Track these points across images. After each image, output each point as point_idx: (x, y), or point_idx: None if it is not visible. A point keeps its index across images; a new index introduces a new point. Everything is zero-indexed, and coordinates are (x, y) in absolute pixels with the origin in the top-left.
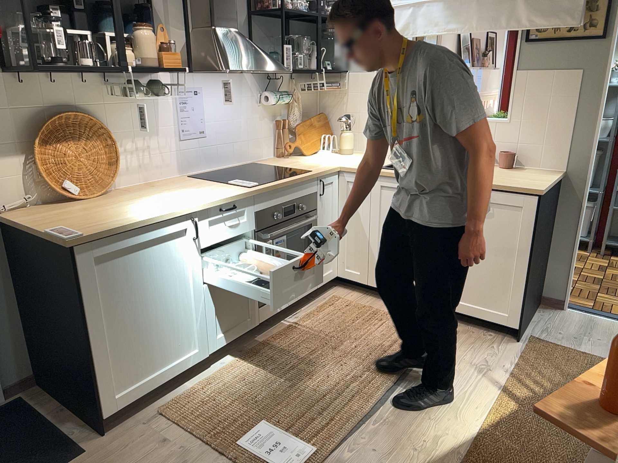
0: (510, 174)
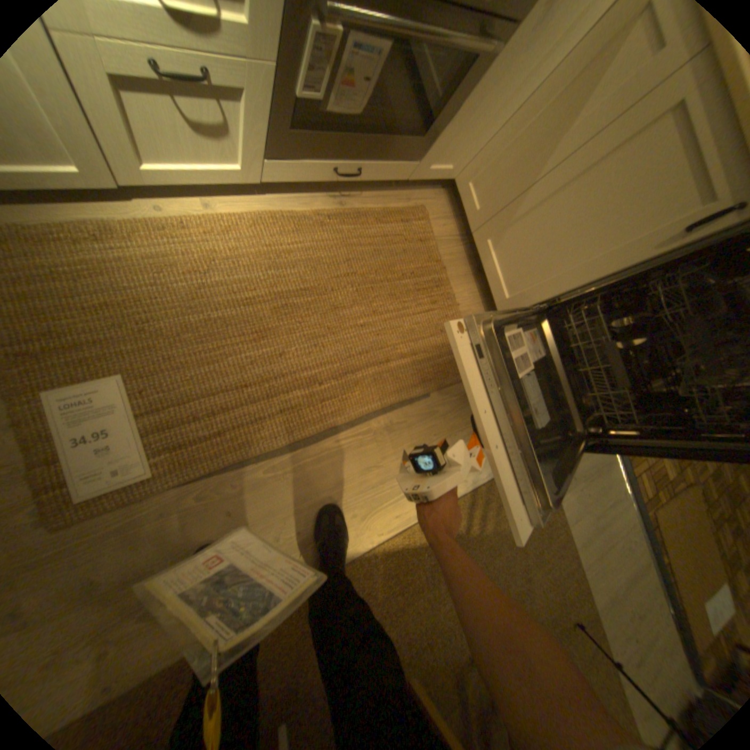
0: None
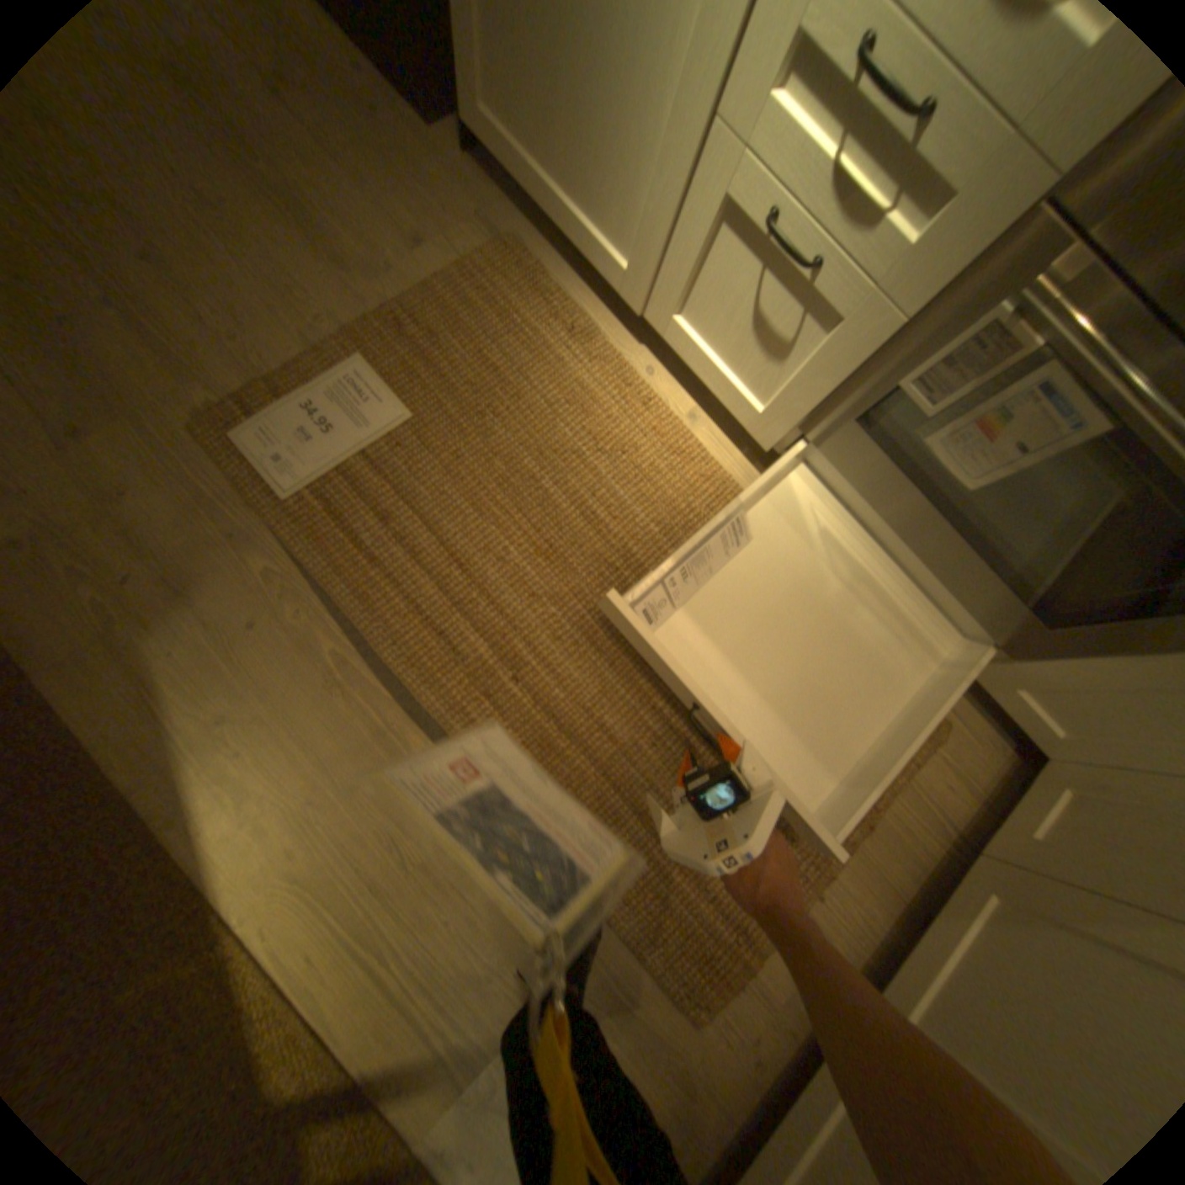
0: None
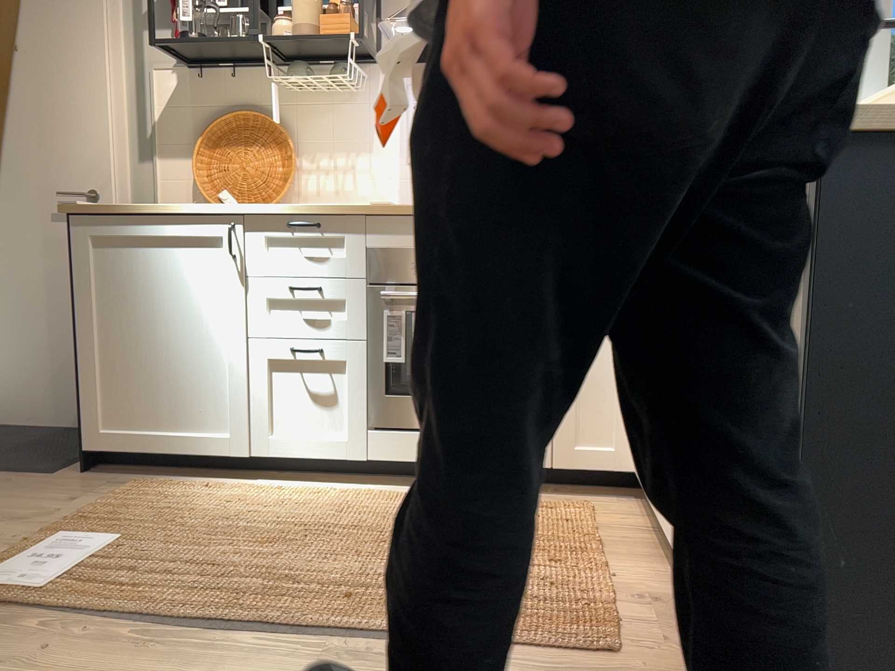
0: None
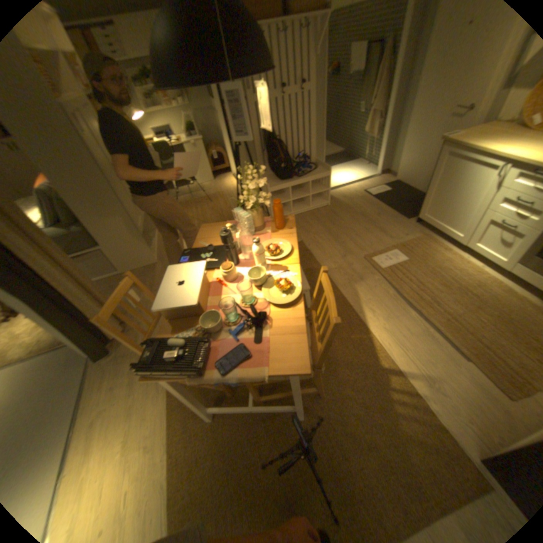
0: None
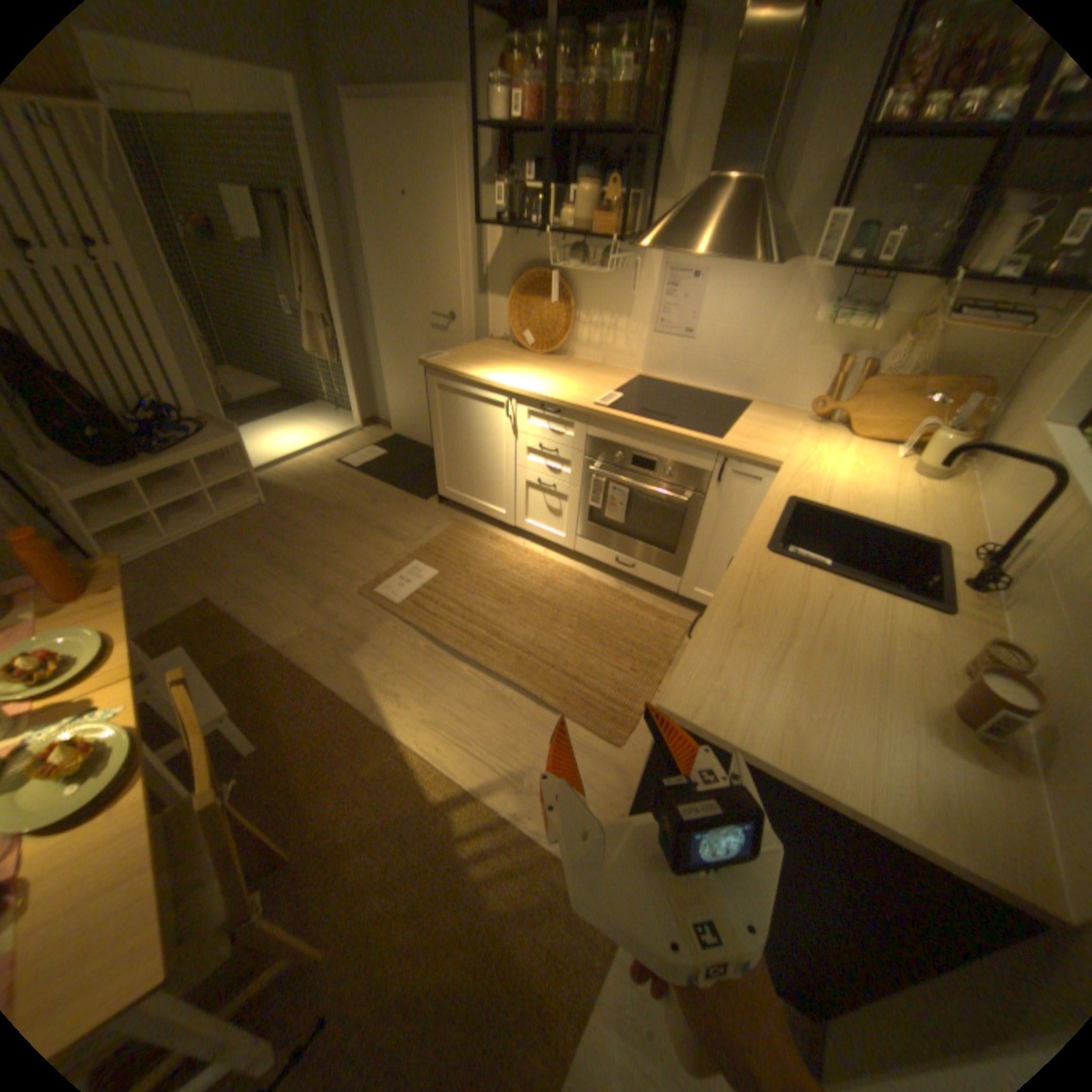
0: (856, 699)
